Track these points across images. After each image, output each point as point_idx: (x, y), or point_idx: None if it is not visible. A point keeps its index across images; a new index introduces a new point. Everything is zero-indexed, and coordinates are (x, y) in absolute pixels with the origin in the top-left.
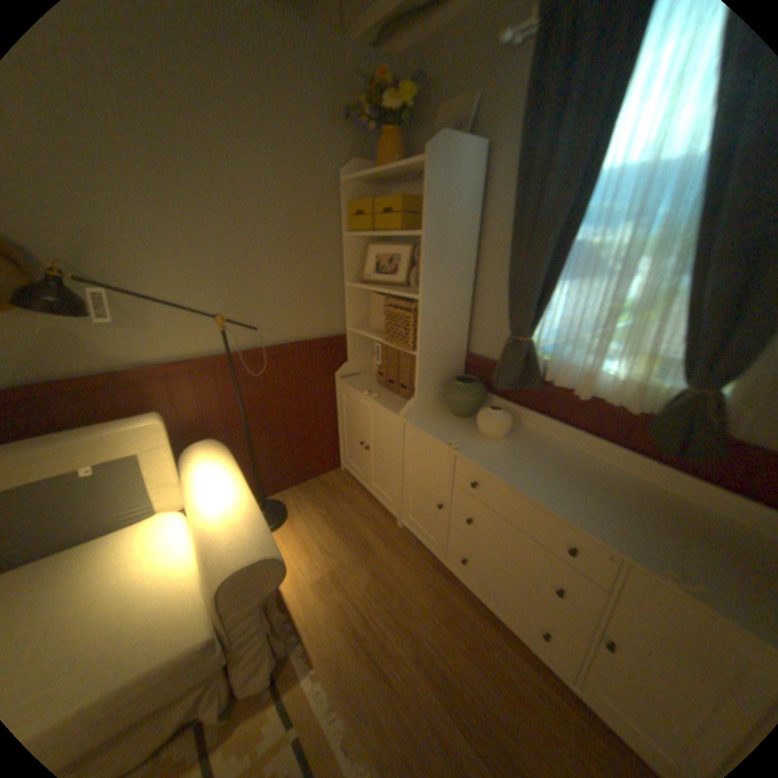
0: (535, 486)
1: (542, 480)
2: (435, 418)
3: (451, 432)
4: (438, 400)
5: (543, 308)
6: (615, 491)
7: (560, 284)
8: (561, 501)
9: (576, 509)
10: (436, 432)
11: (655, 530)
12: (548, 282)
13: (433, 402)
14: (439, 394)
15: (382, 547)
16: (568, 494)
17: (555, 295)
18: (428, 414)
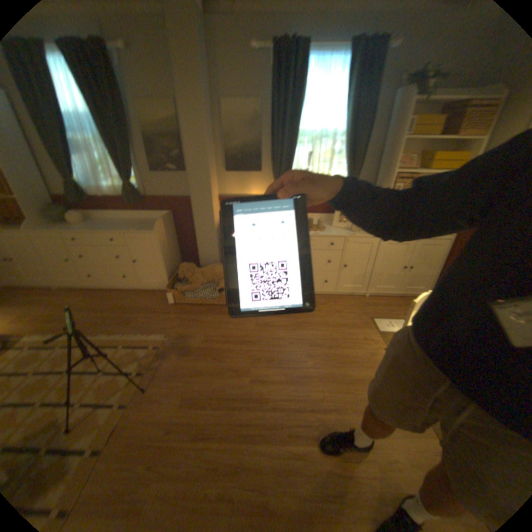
0: (93, 228)
1: (96, 226)
2: (44, 225)
3: (54, 226)
4: (43, 219)
5: (69, 165)
6: (122, 222)
7: (70, 155)
8: (103, 228)
9: (108, 228)
10: (46, 228)
11: (131, 224)
12: (66, 155)
13: (40, 220)
14: (42, 215)
15: (47, 297)
16: (106, 226)
17: (71, 159)
18: (39, 225)
